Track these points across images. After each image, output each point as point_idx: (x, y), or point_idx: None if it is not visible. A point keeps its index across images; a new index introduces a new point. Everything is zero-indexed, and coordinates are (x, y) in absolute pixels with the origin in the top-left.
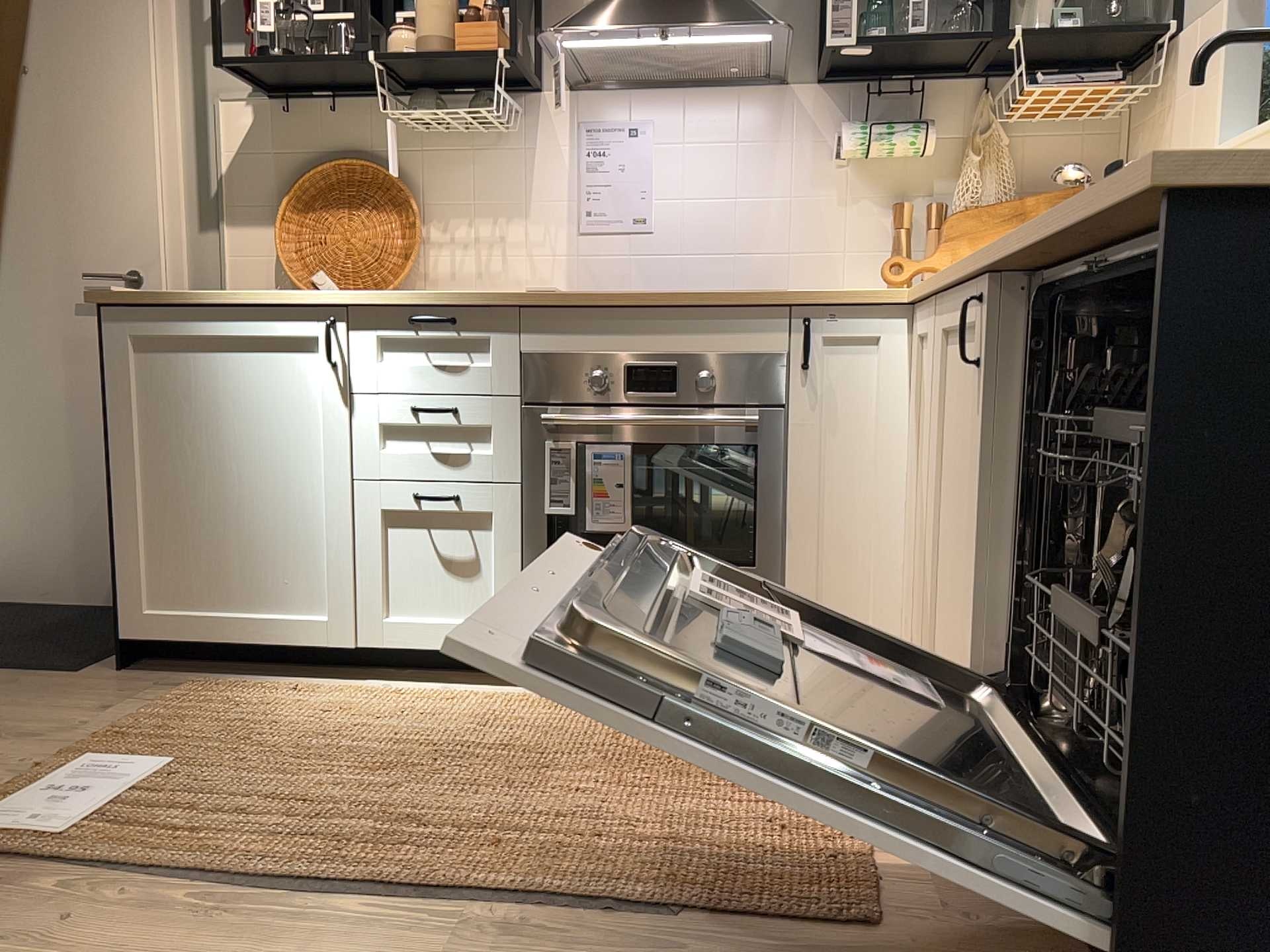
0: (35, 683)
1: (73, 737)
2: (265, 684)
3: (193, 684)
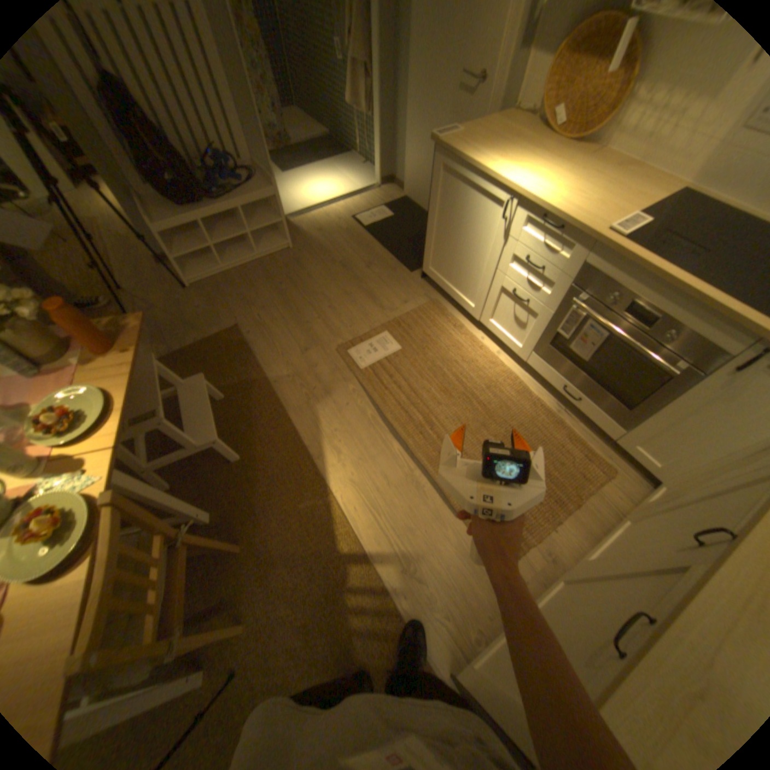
0: (398, 273)
1: (390, 314)
2: (449, 315)
3: (431, 302)
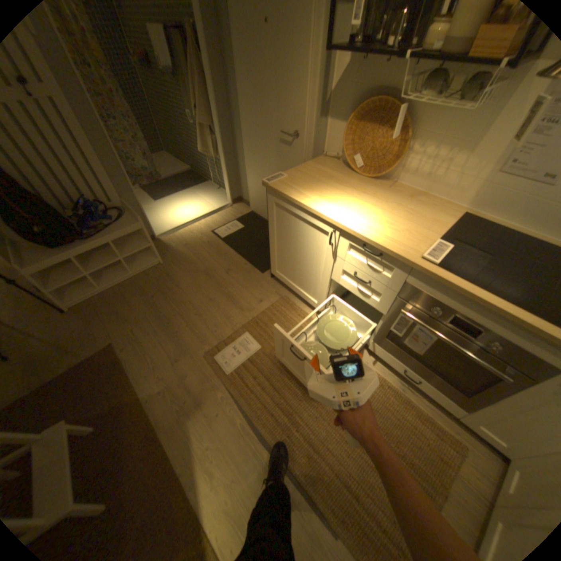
0: (253, 275)
1: (249, 314)
2: (298, 308)
3: (282, 298)
